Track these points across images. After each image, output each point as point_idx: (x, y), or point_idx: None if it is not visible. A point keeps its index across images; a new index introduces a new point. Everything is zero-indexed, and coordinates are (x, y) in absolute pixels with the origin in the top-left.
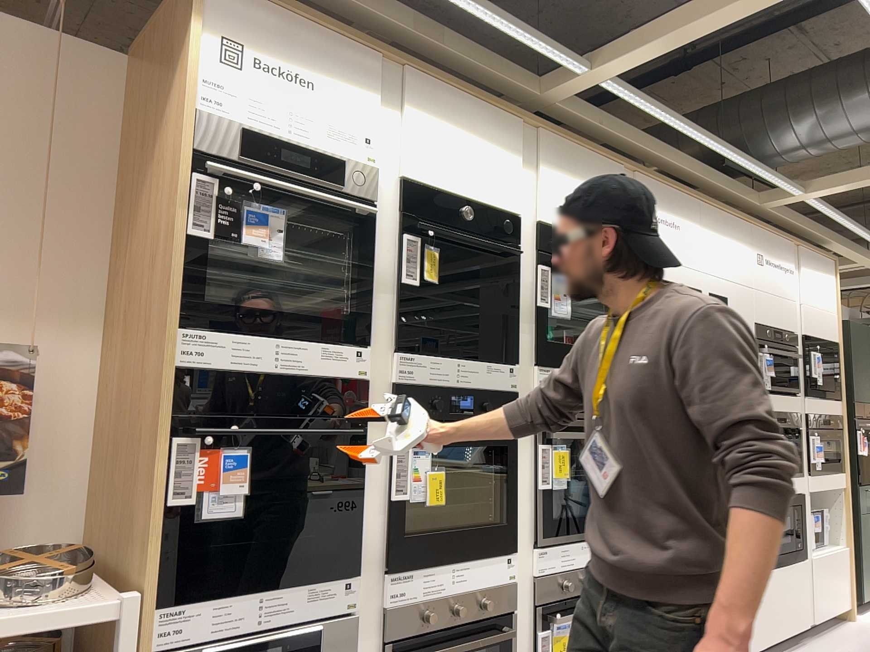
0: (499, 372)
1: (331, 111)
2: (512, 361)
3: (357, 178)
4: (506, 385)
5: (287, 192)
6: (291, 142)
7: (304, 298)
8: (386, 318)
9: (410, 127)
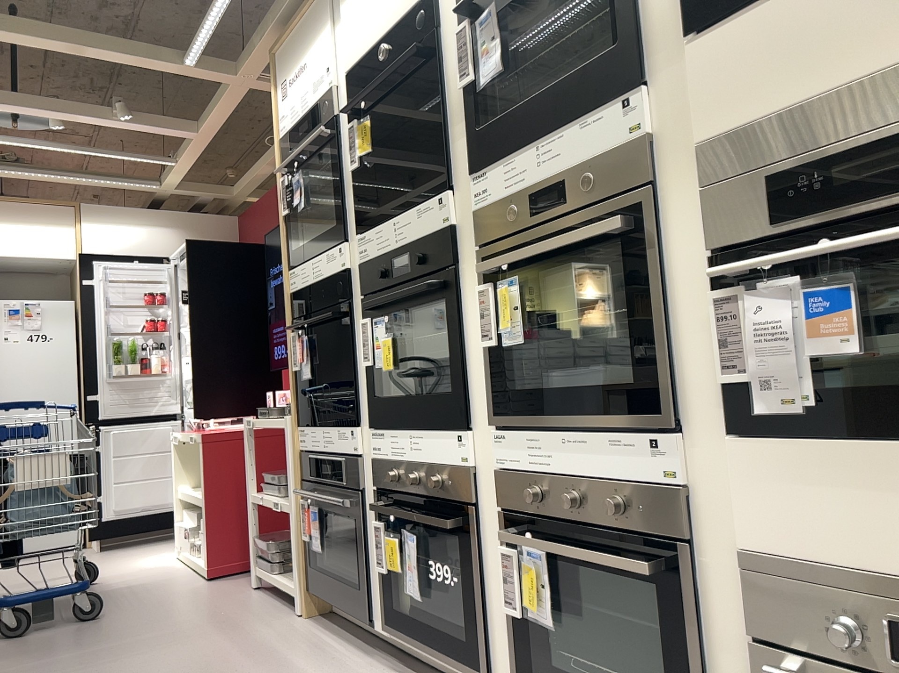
0: (430, 210)
1: (309, 70)
2: (446, 186)
3: (321, 106)
4: (439, 222)
5: (302, 154)
6: (299, 117)
7: (328, 221)
8: (352, 209)
9: (341, 18)
